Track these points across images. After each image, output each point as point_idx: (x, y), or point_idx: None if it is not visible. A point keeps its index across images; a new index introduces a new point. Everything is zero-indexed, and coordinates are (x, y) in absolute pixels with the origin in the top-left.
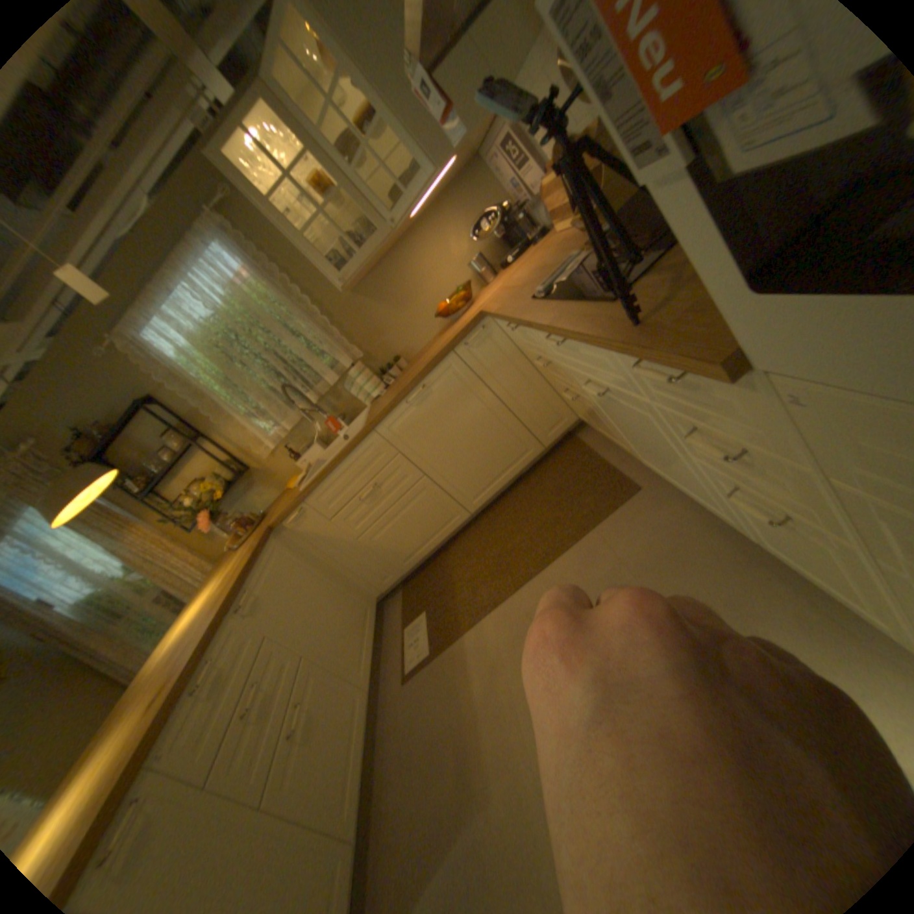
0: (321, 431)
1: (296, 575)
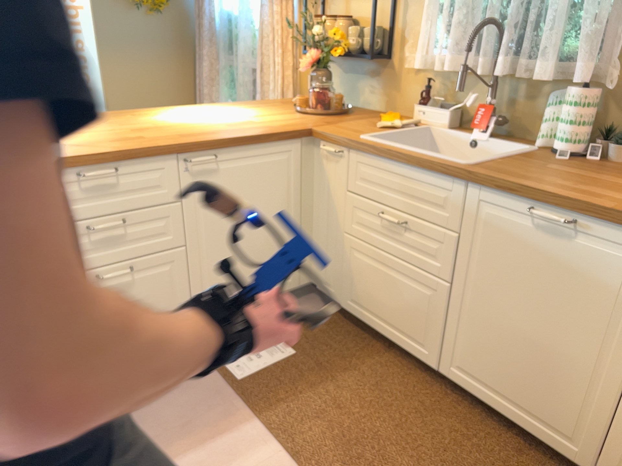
0: (466, 106)
1: (270, 188)
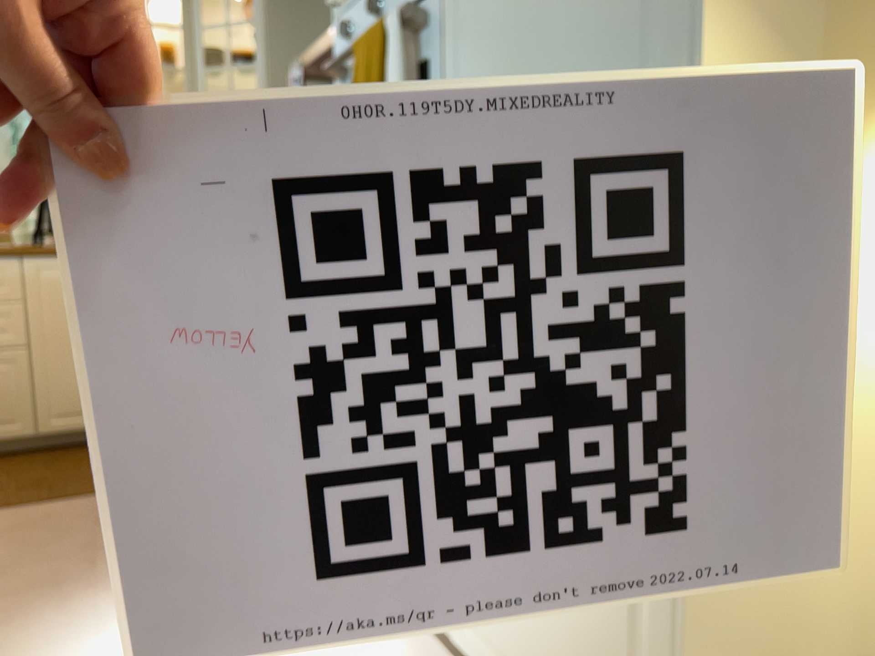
0: None
1: None
